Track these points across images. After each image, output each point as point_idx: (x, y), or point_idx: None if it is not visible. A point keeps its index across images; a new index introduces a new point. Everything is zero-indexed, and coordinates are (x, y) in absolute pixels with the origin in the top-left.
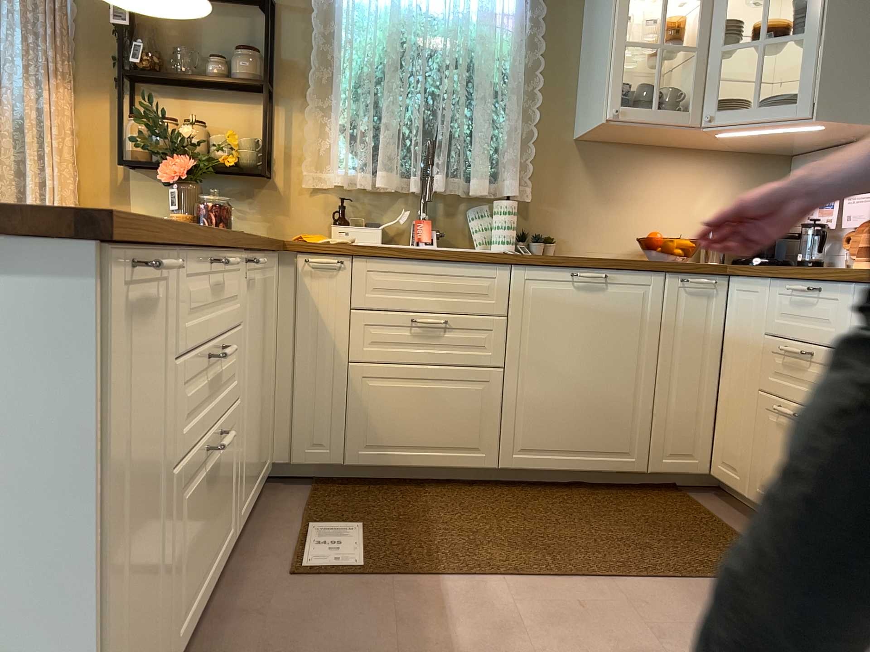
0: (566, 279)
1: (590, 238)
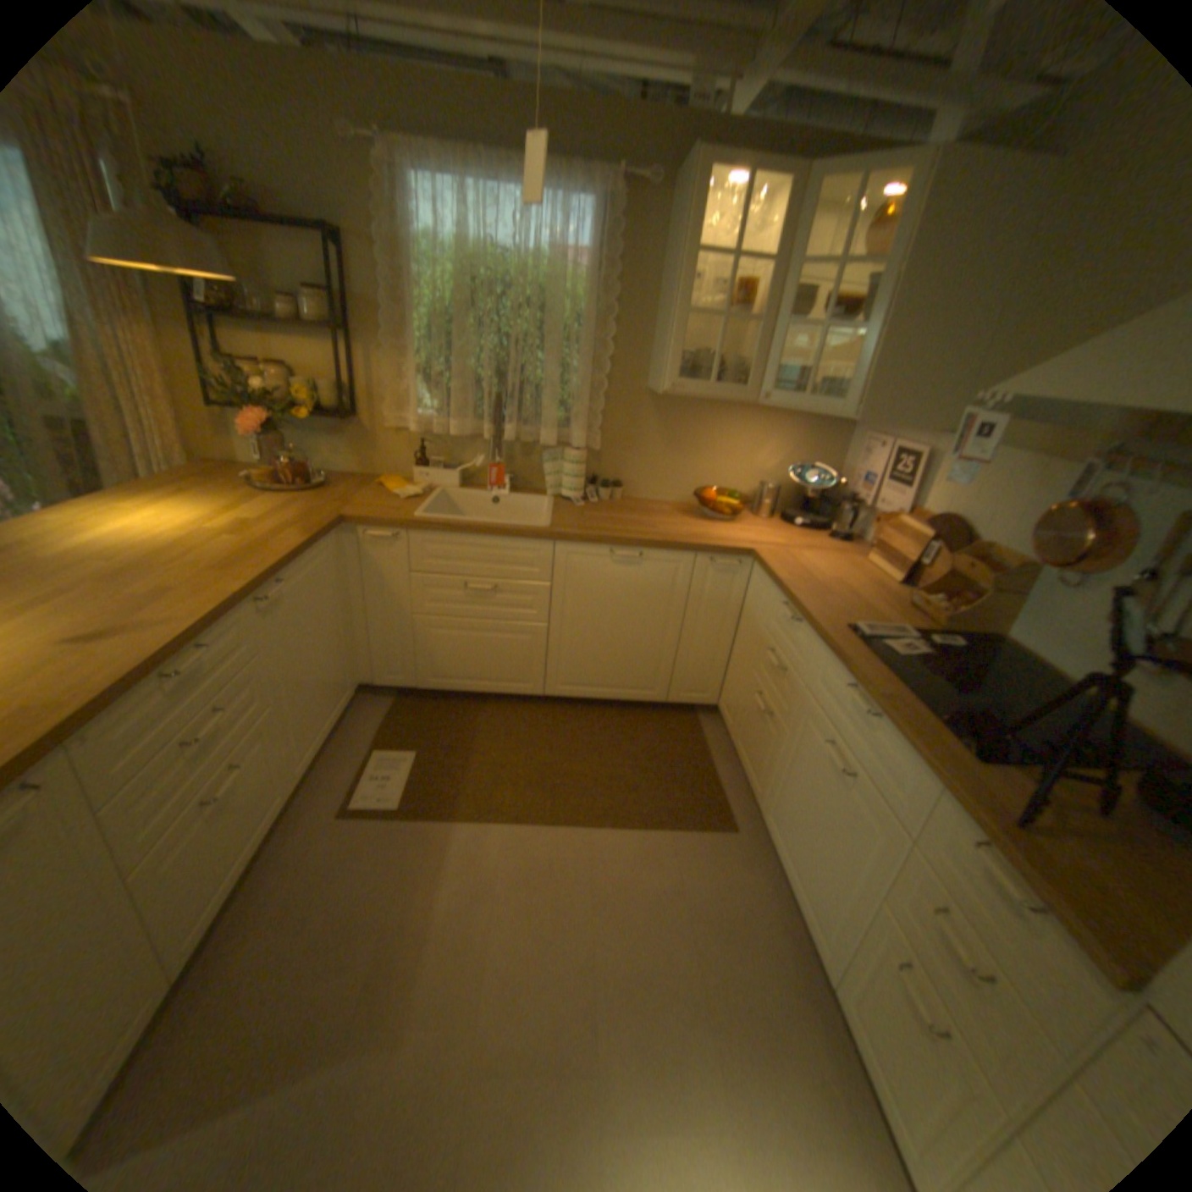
0: (604, 555)
1: (656, 483)
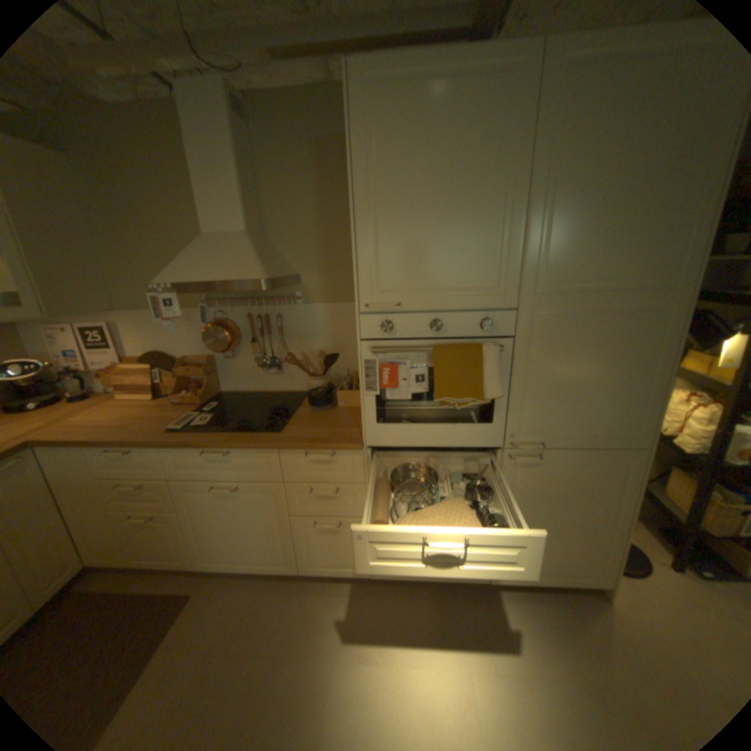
0: None
1: None
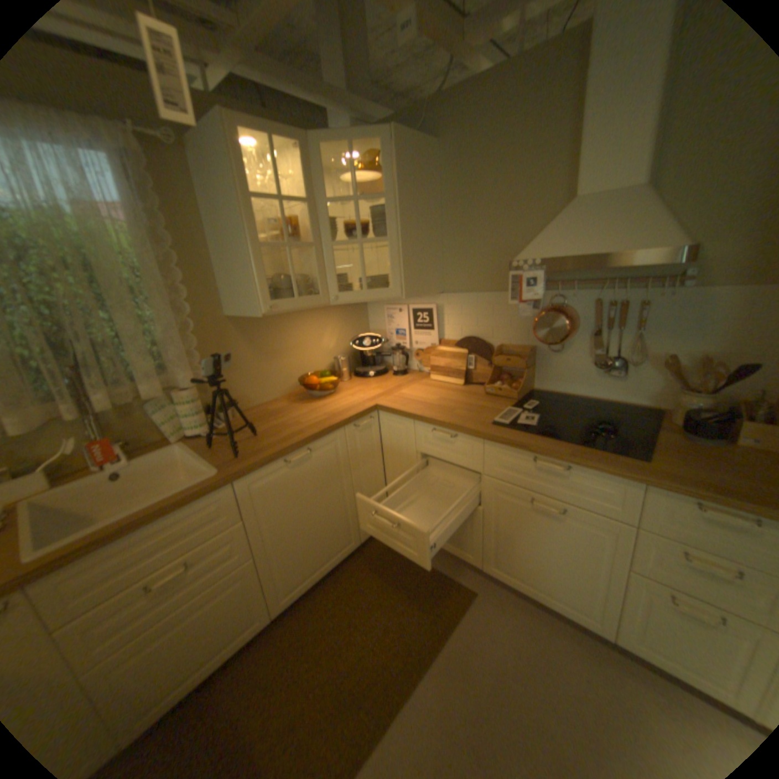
0: (280, 467)
1: (262, 389)
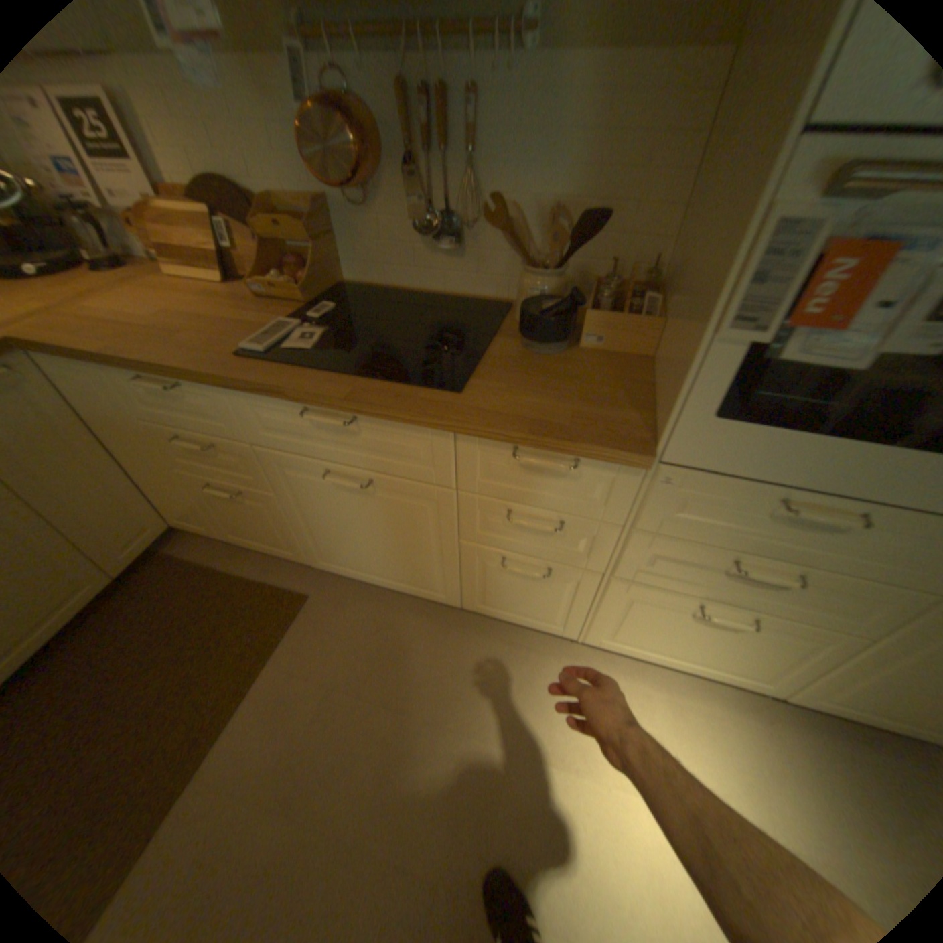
0: None
1: None
